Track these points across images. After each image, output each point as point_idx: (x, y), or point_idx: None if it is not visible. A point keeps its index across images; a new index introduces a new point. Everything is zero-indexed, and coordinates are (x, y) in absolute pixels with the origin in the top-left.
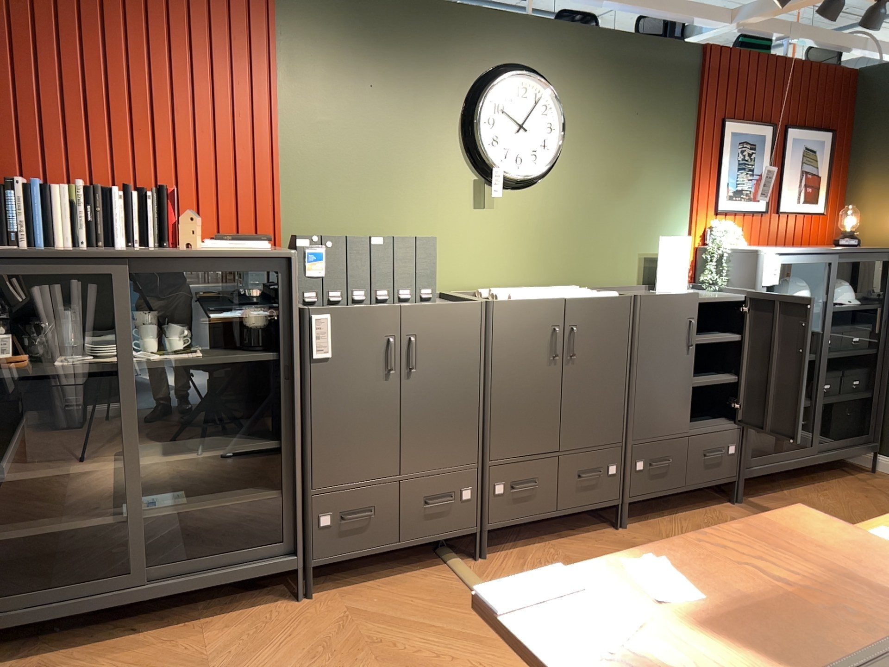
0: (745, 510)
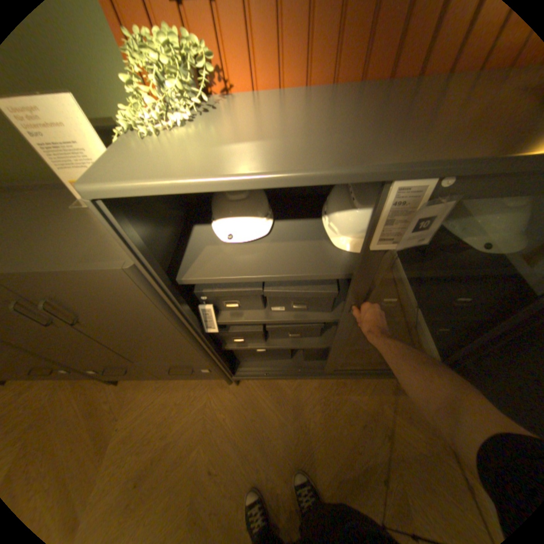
0: (227, 397)
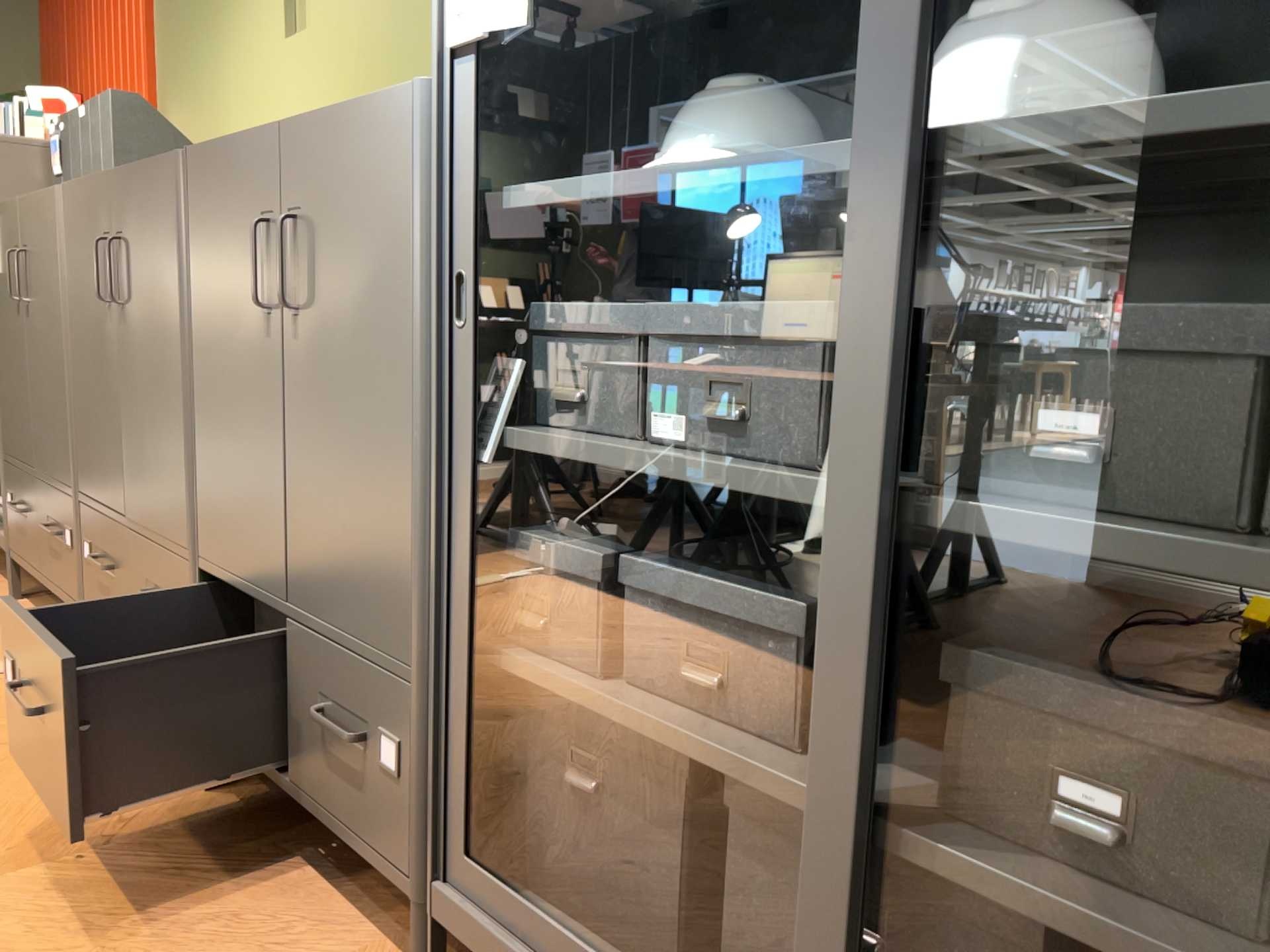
0: None
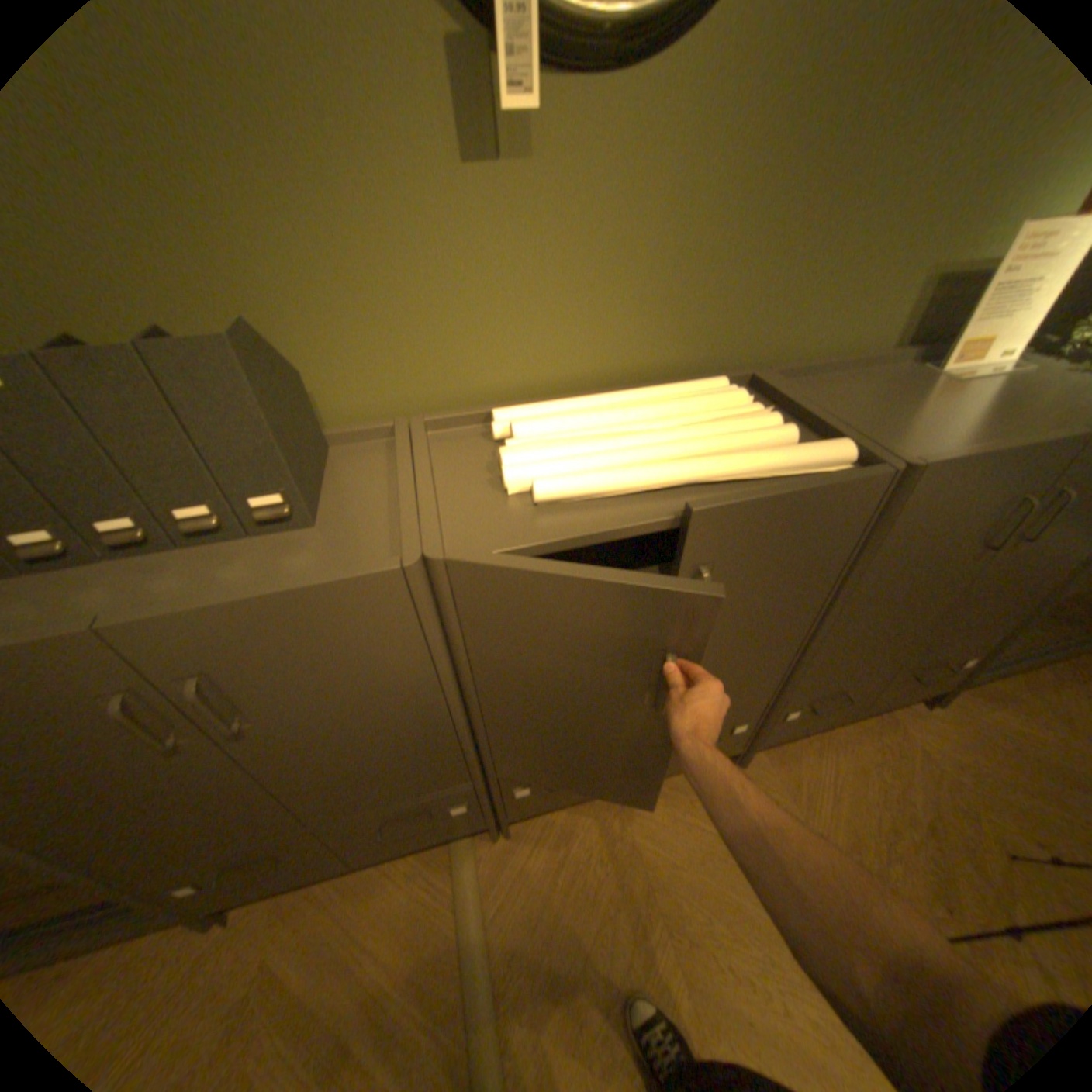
0: (948, 729)
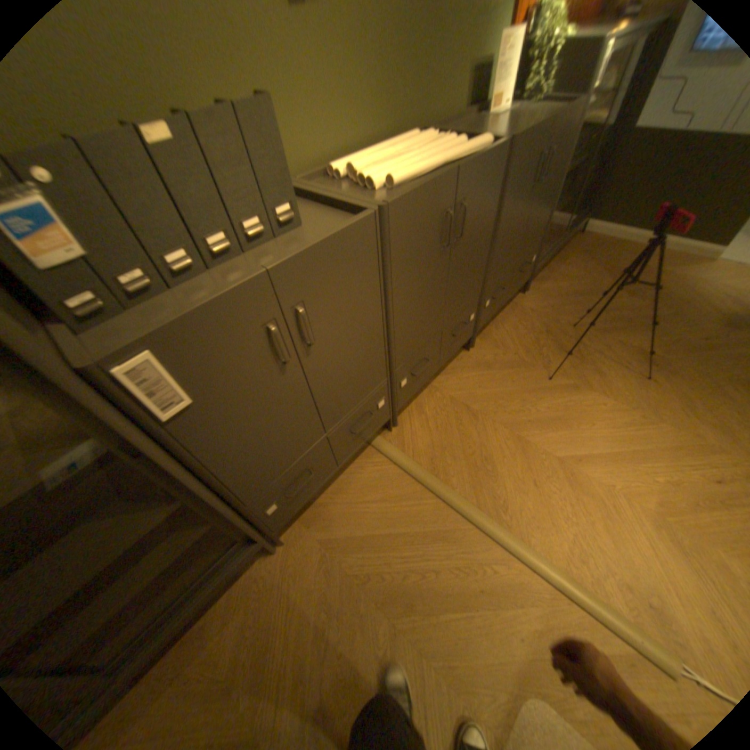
0: (532, 298)
